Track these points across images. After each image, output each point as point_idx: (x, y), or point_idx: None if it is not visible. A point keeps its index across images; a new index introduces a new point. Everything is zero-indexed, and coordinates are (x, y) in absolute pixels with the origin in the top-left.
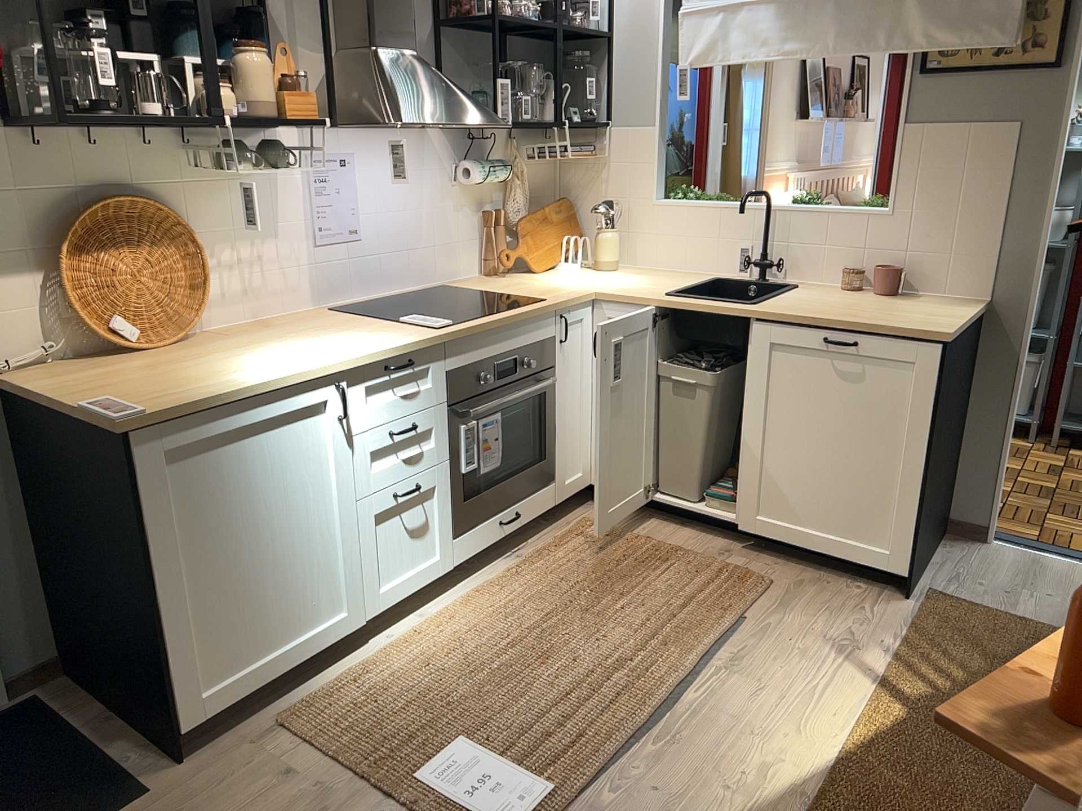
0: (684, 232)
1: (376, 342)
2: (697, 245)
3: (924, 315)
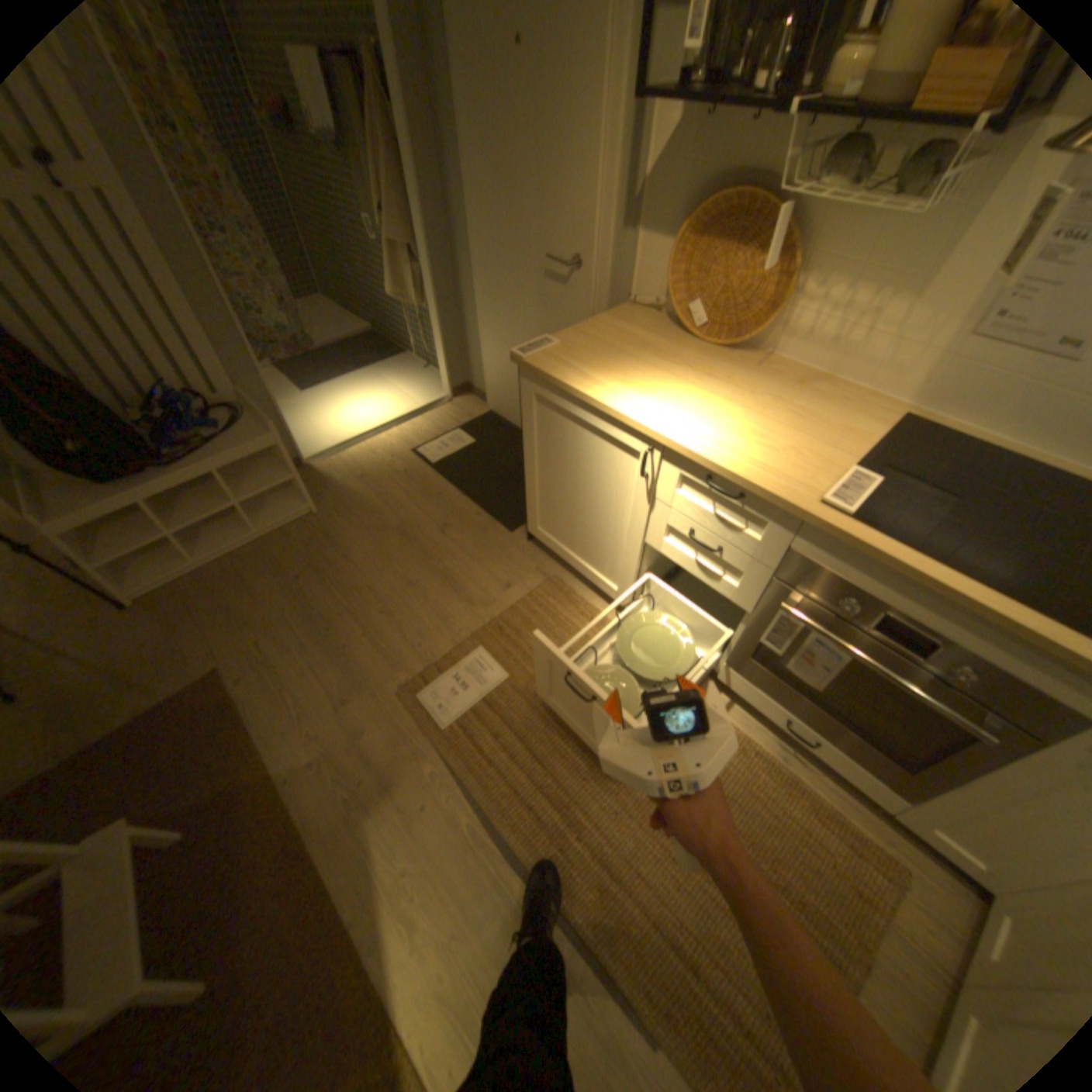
0: None
1: (742, 451)
2: None
3: None
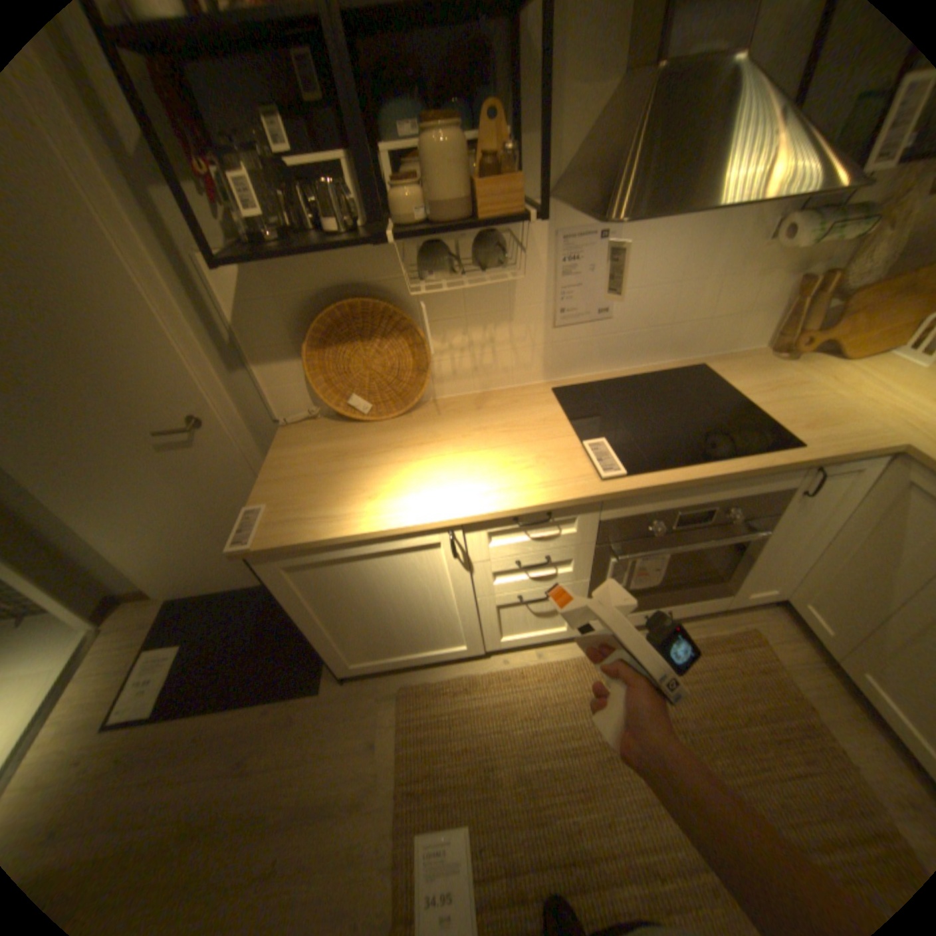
0: None
1: (520, 483)
2: None
3: None
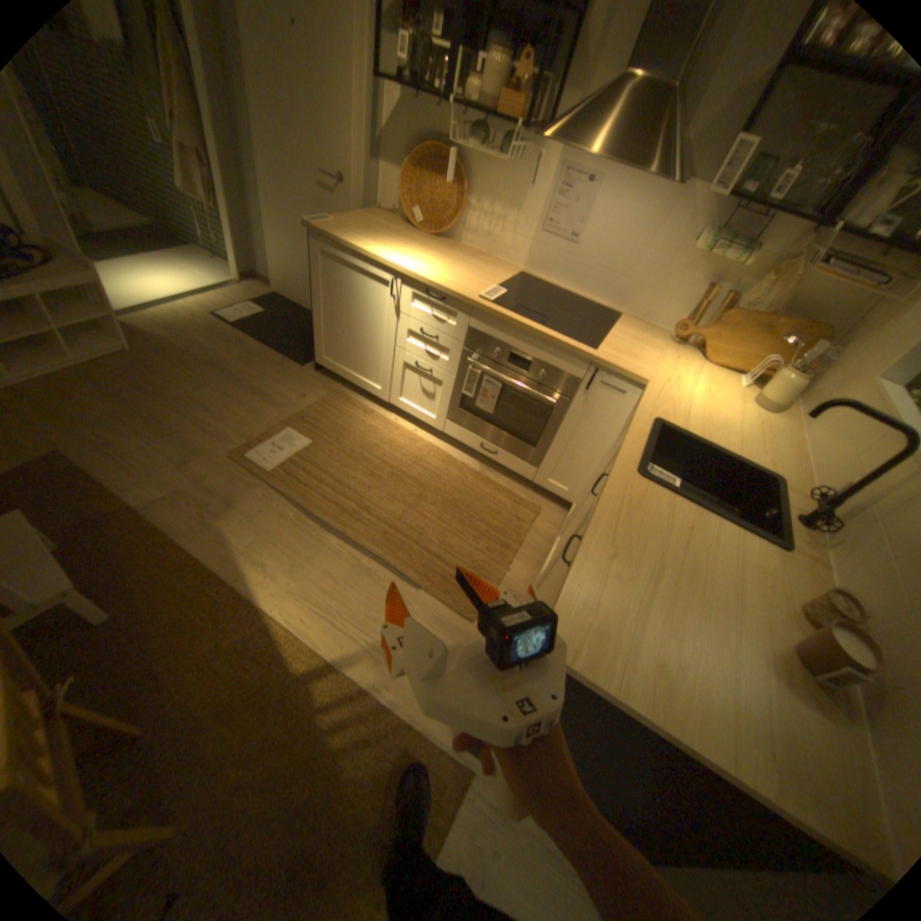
0: (852, 429)
1: (441, 278)
2: (842, 450)
3: (663, 662)
